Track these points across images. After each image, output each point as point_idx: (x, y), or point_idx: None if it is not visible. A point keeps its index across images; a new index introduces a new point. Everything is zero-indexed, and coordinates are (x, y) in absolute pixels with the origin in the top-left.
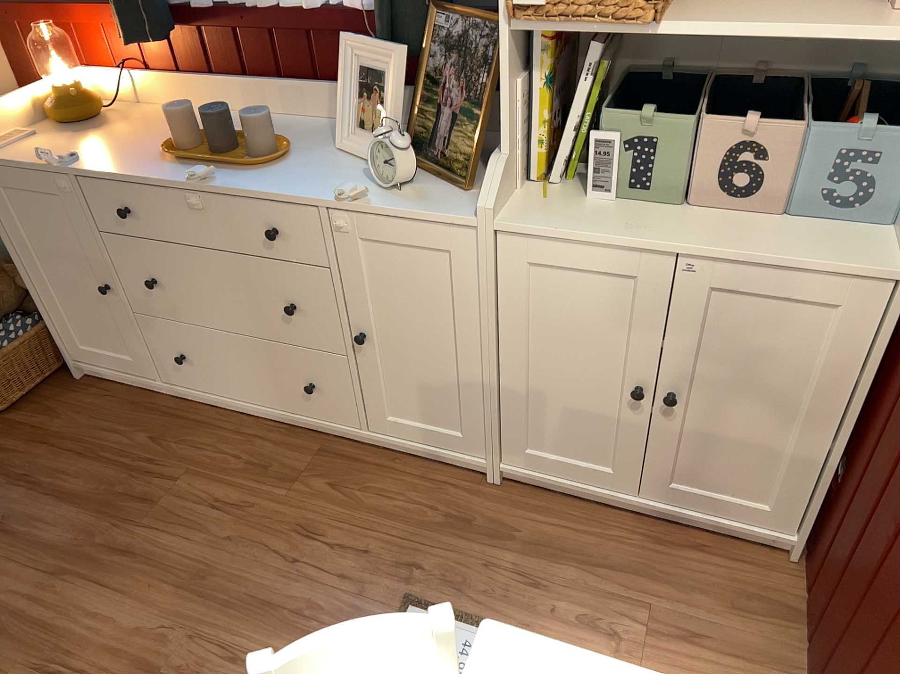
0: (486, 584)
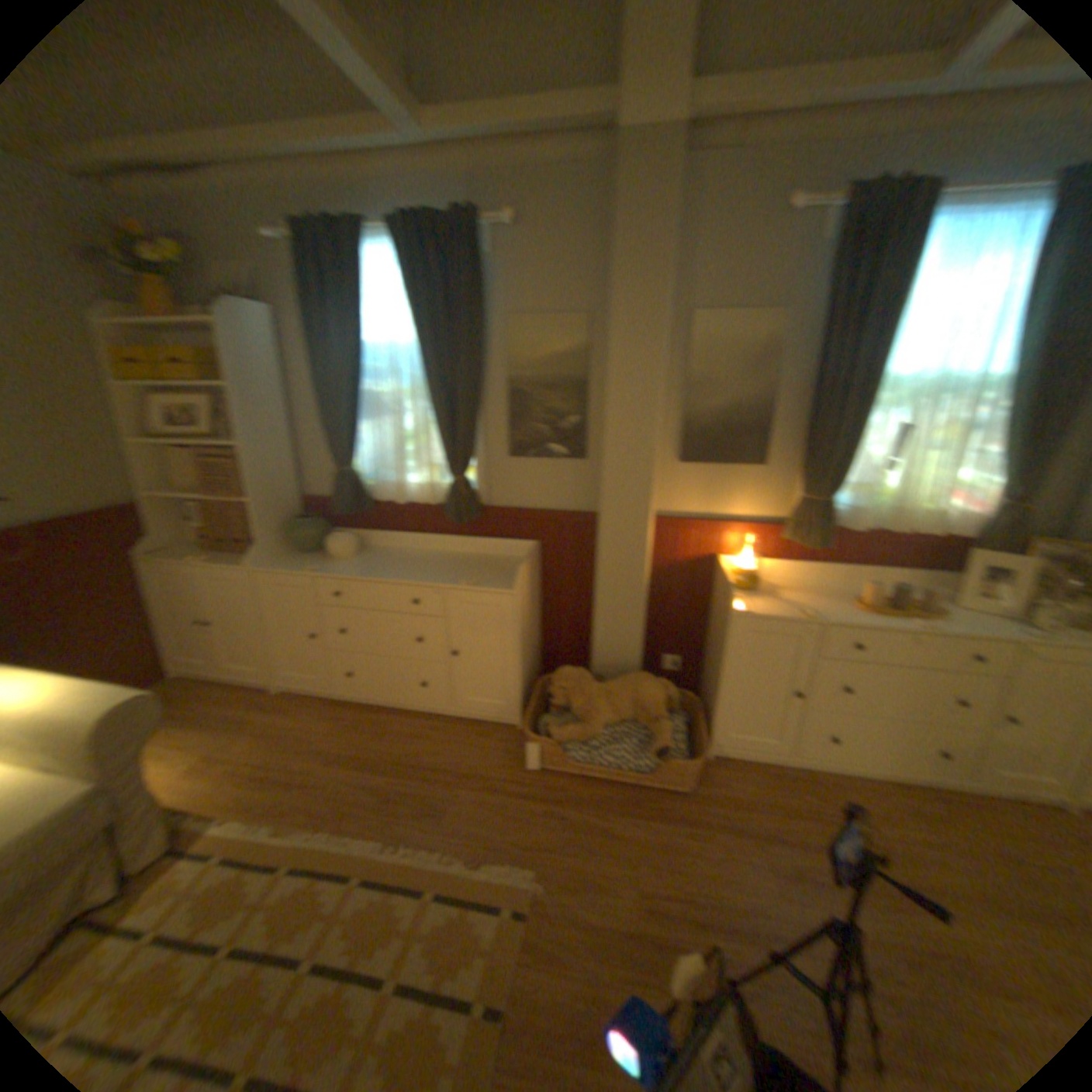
0: None
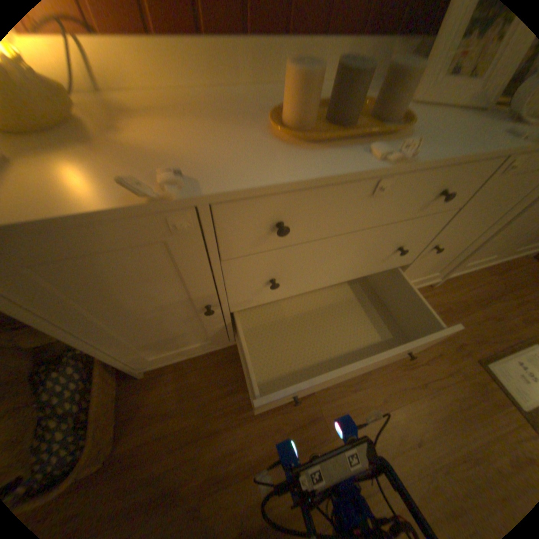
0: (492, 335)
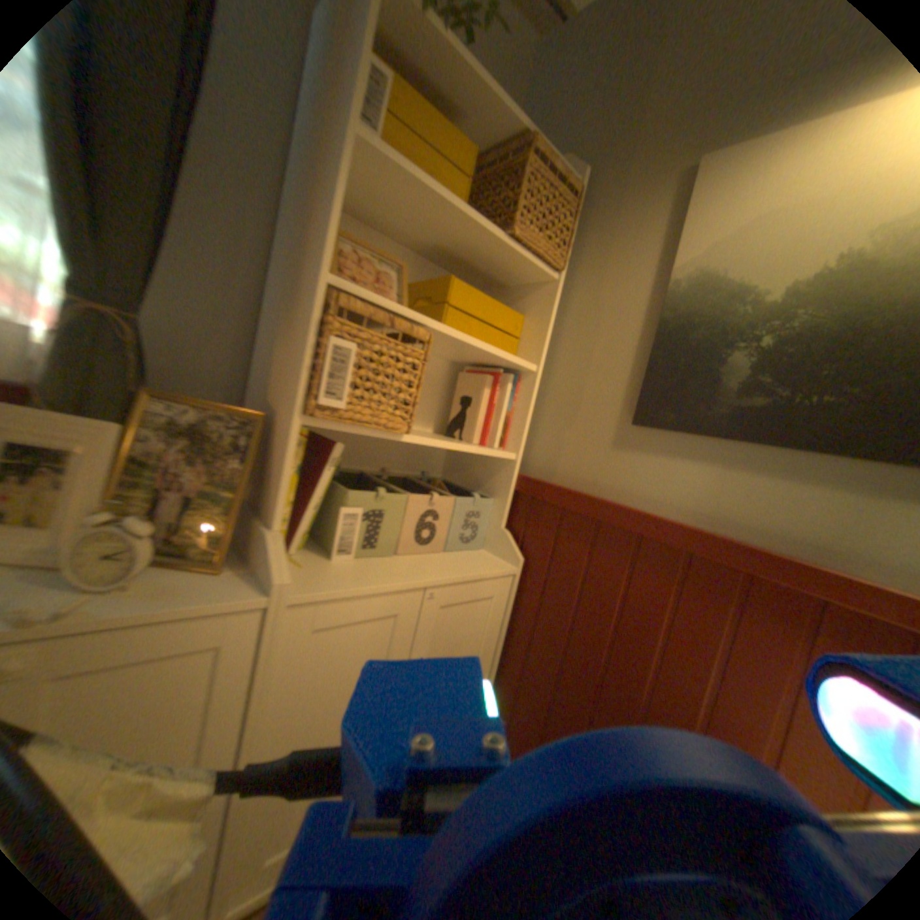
0: None
